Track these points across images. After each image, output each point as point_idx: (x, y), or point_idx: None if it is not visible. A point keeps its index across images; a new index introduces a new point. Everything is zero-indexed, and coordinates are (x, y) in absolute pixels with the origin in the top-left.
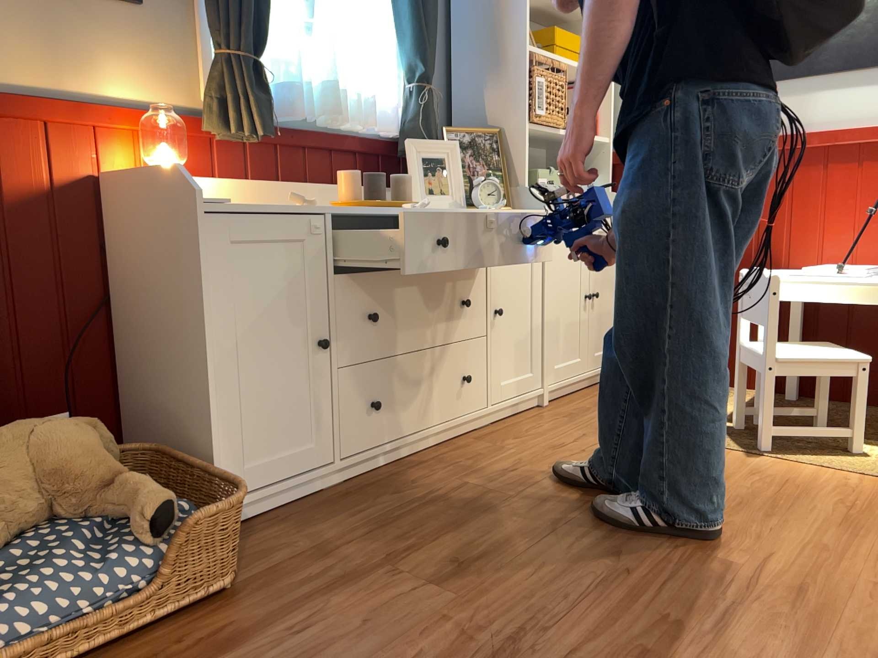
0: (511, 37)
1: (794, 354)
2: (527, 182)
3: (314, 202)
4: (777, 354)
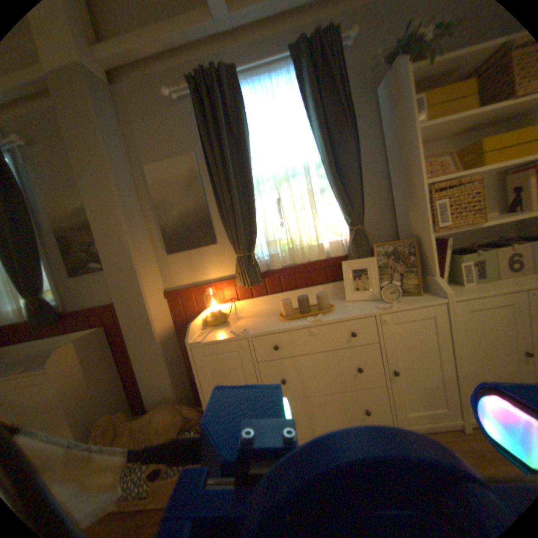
0: (415, 177)
1: None
2: (441, 272)
3: (245, 331)
4: None
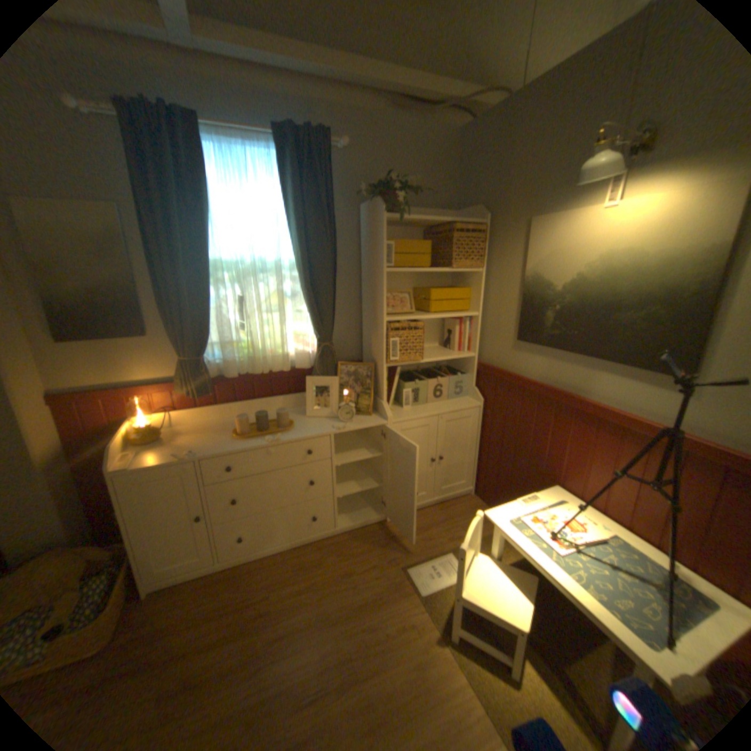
0: (379, 311)
1: (483, 595)
2: (387, 397)
3: (190, 454)
4: (468, 592)
